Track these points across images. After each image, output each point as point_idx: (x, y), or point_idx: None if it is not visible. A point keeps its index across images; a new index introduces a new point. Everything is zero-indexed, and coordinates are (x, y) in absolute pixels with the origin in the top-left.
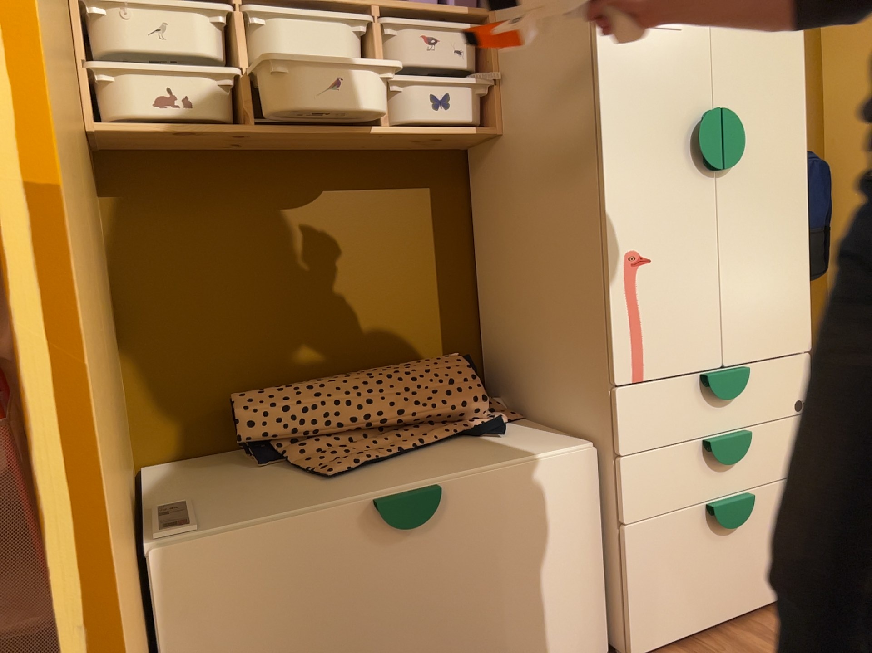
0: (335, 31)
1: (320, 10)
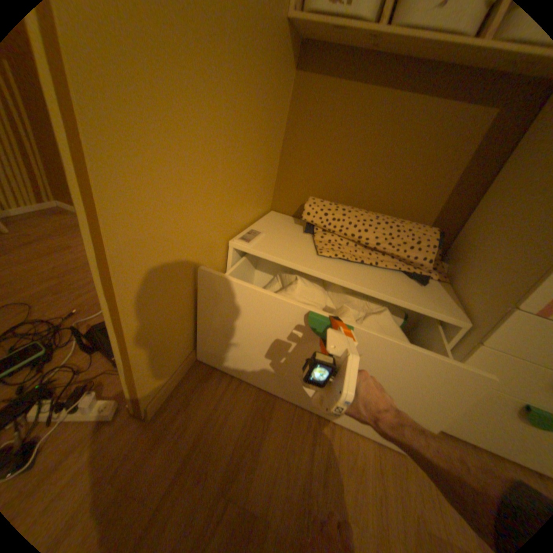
0: None
1: None
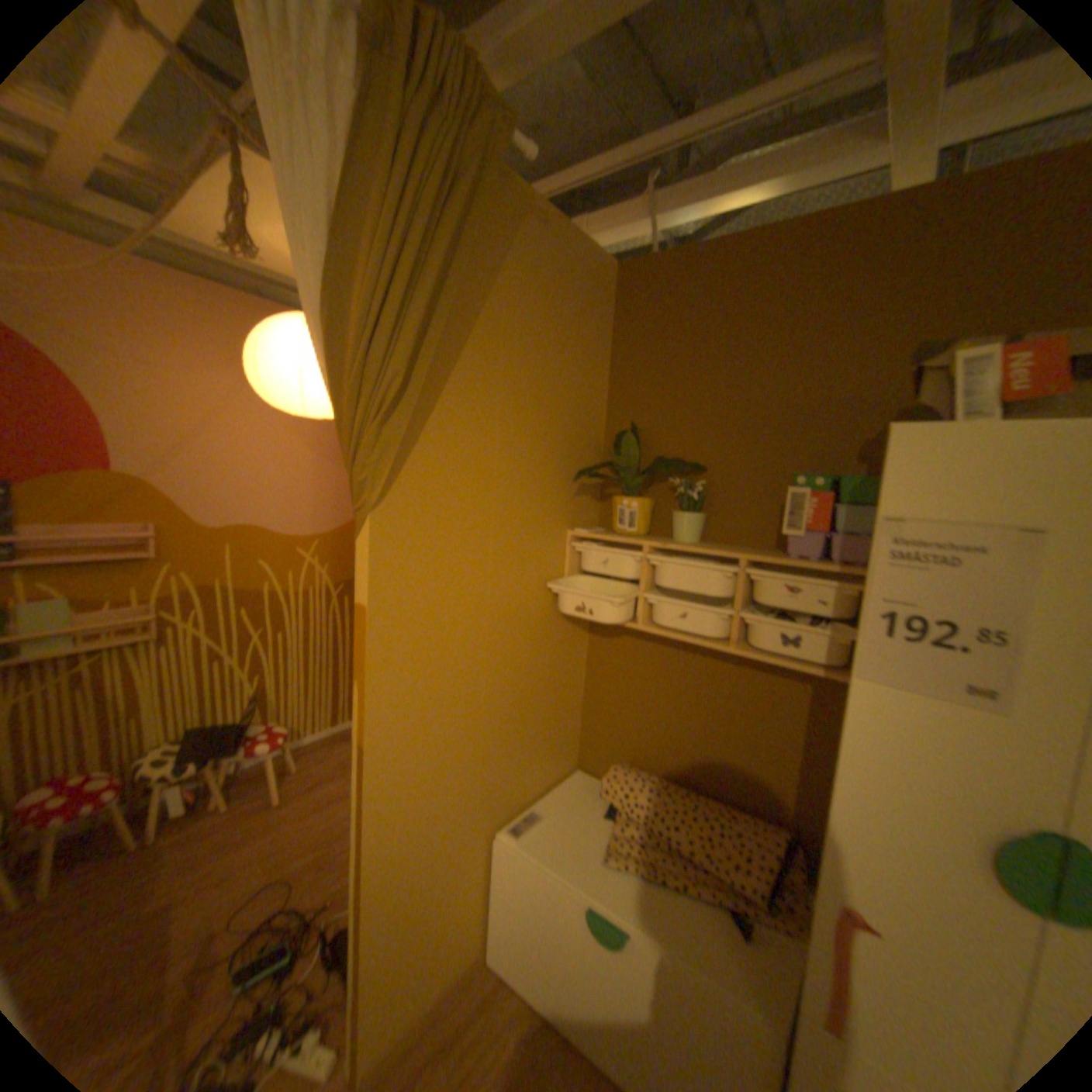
0: (707, 573)
1: (696, 559)
